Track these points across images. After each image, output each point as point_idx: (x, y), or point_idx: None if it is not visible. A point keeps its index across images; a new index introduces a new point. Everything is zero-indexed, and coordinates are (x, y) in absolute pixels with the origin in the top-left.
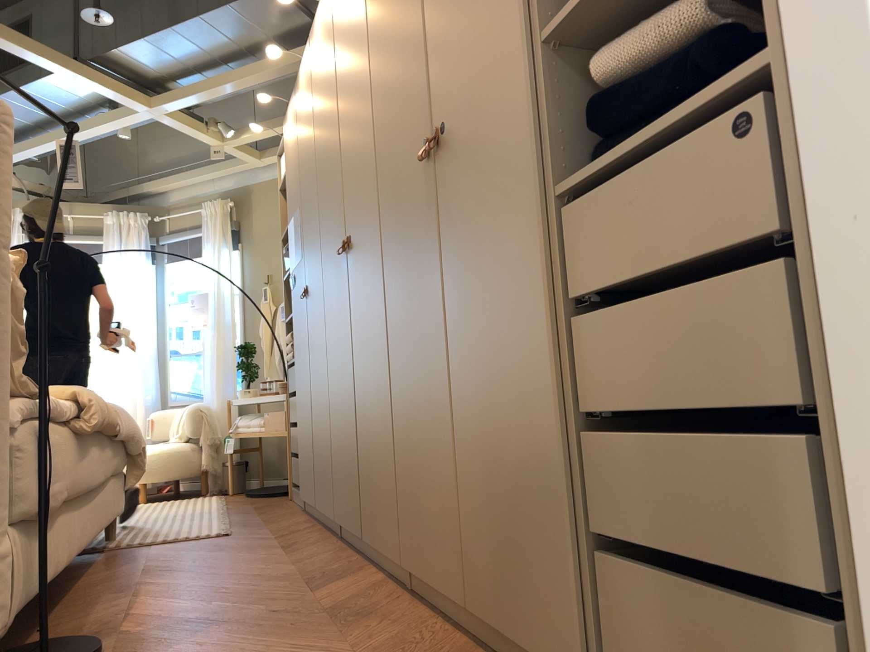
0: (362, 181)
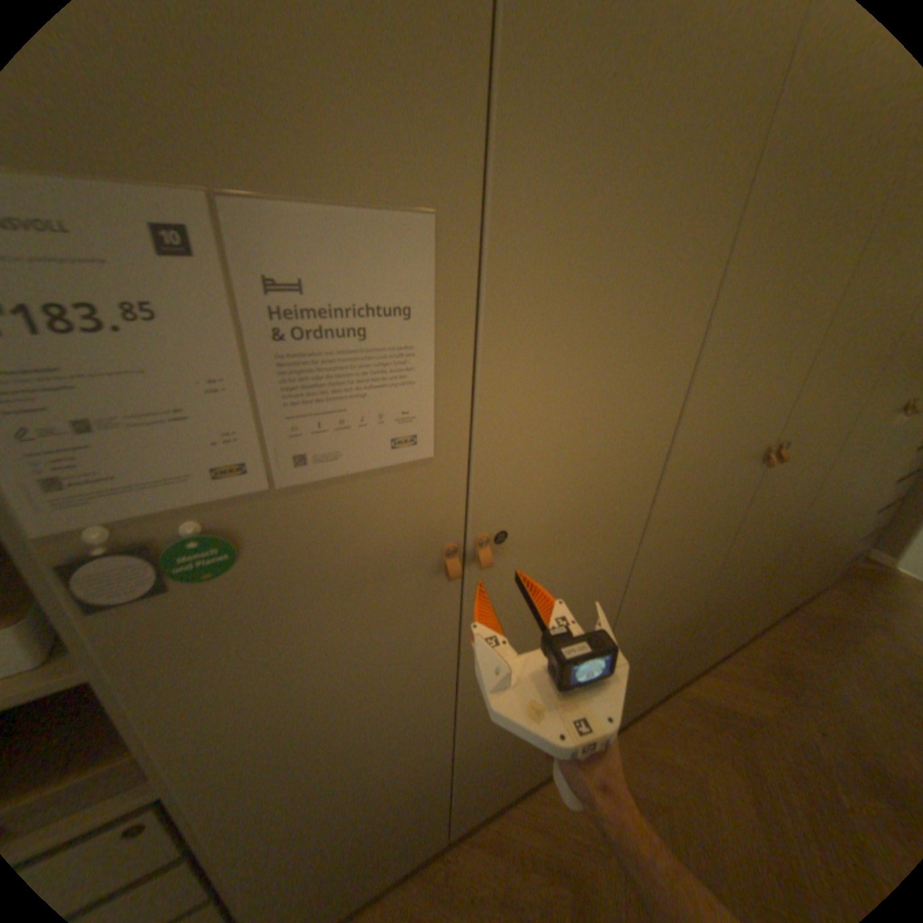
0: (847, 382)
